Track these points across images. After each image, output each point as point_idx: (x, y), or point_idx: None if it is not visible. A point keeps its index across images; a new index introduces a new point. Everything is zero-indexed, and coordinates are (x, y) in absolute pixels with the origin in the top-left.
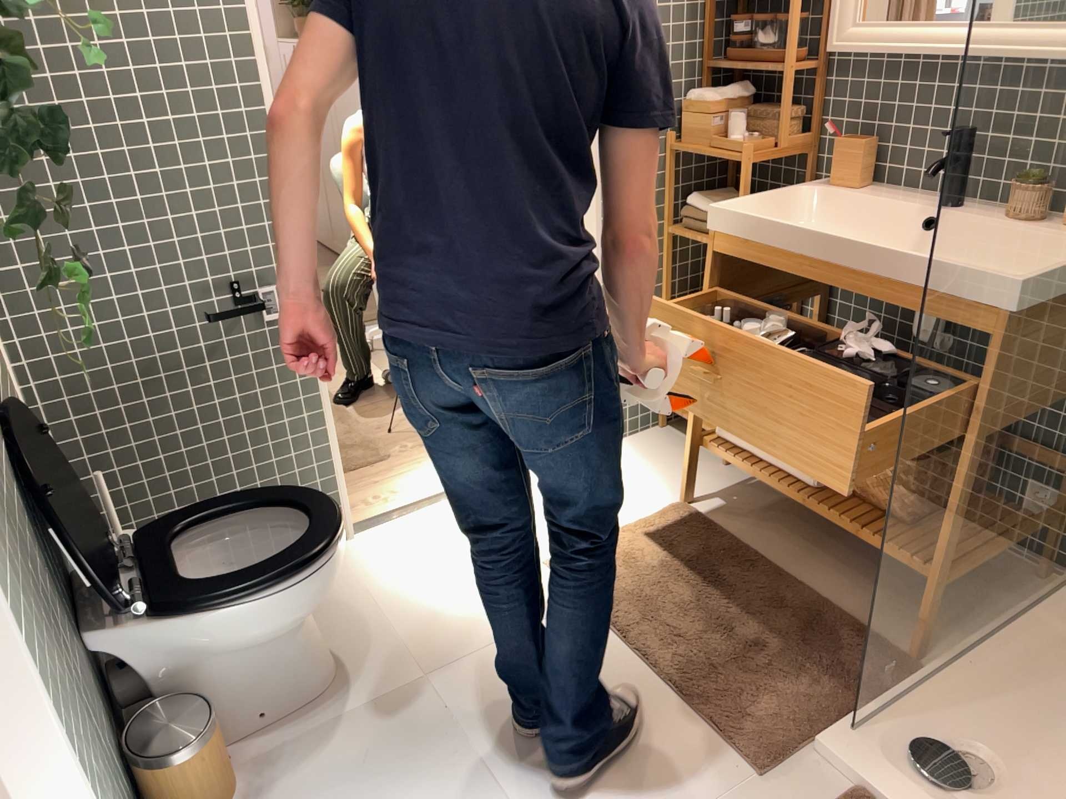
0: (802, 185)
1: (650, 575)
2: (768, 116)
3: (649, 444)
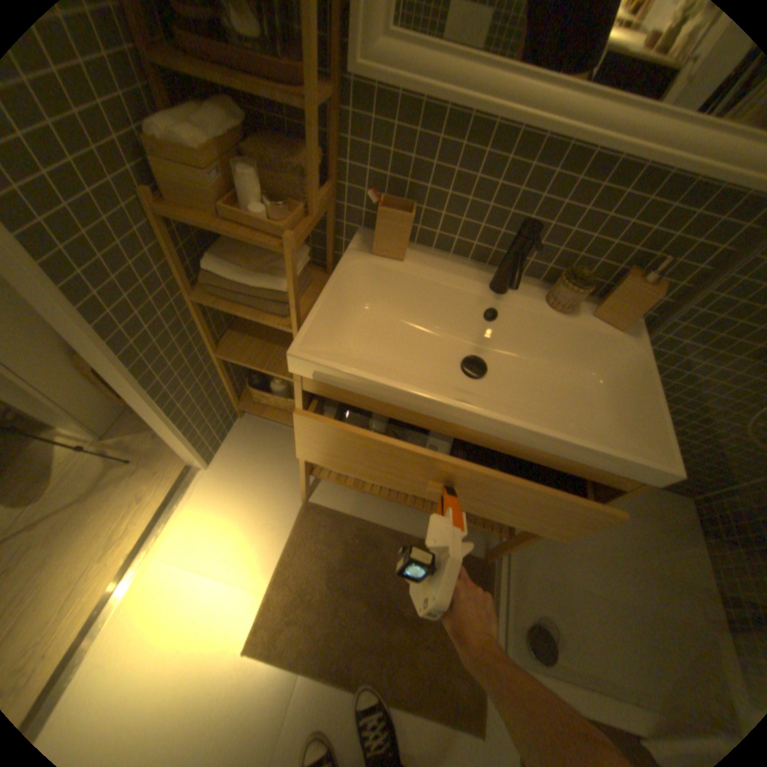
0: (347, 256)
1: (328, 605)
2: (261, 139)
3: (242, 444)
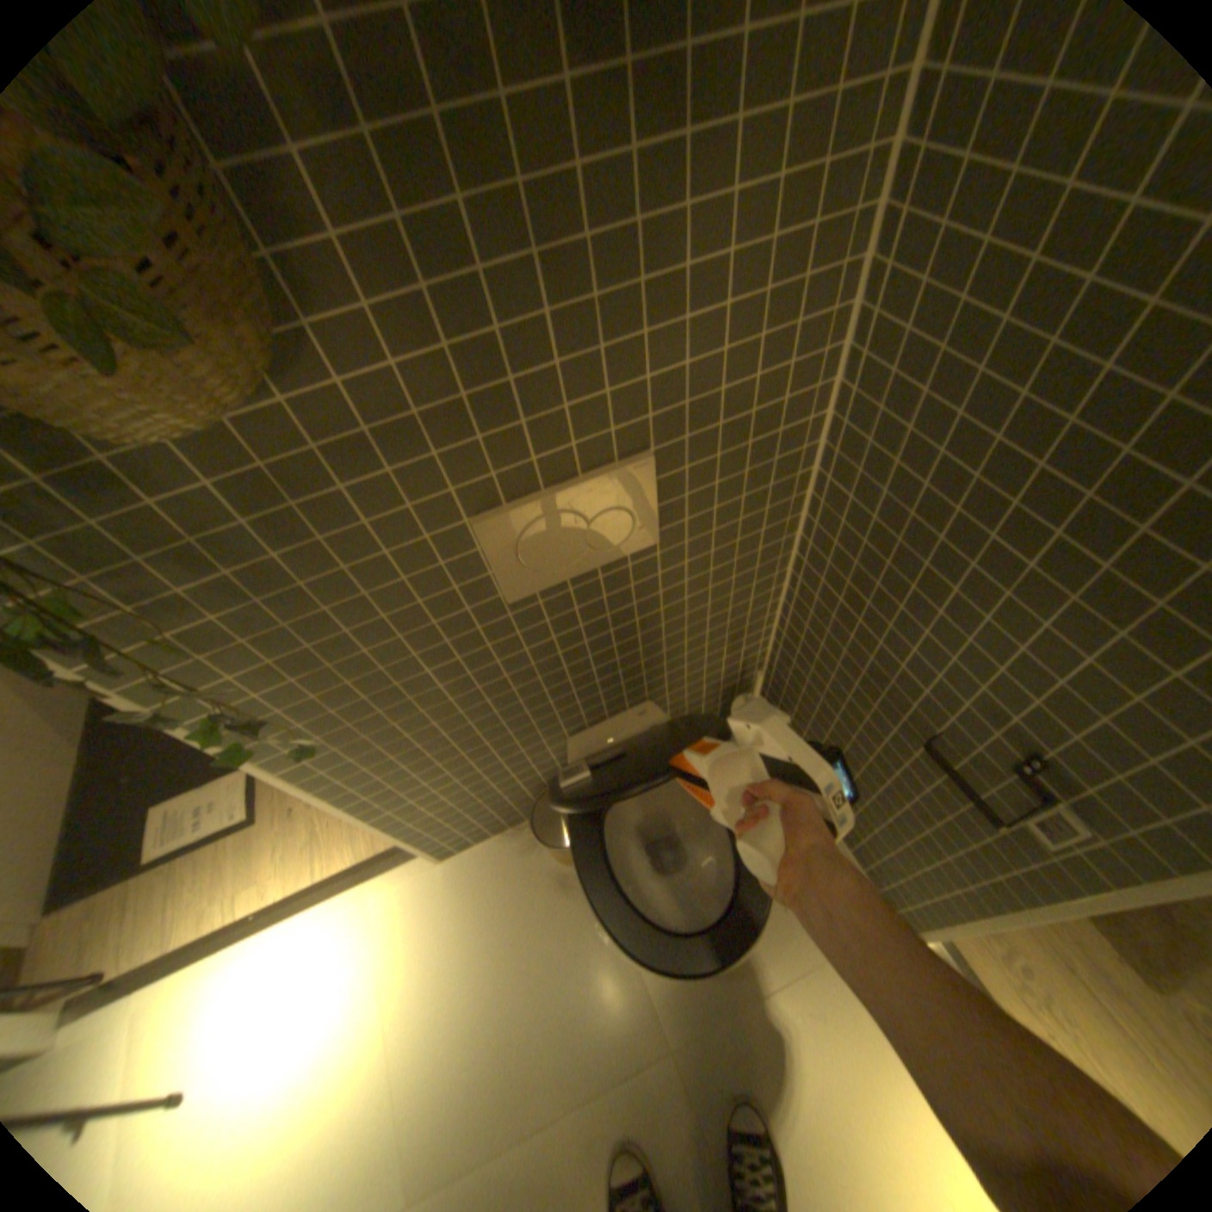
0: None
1: None
2: None
3: None
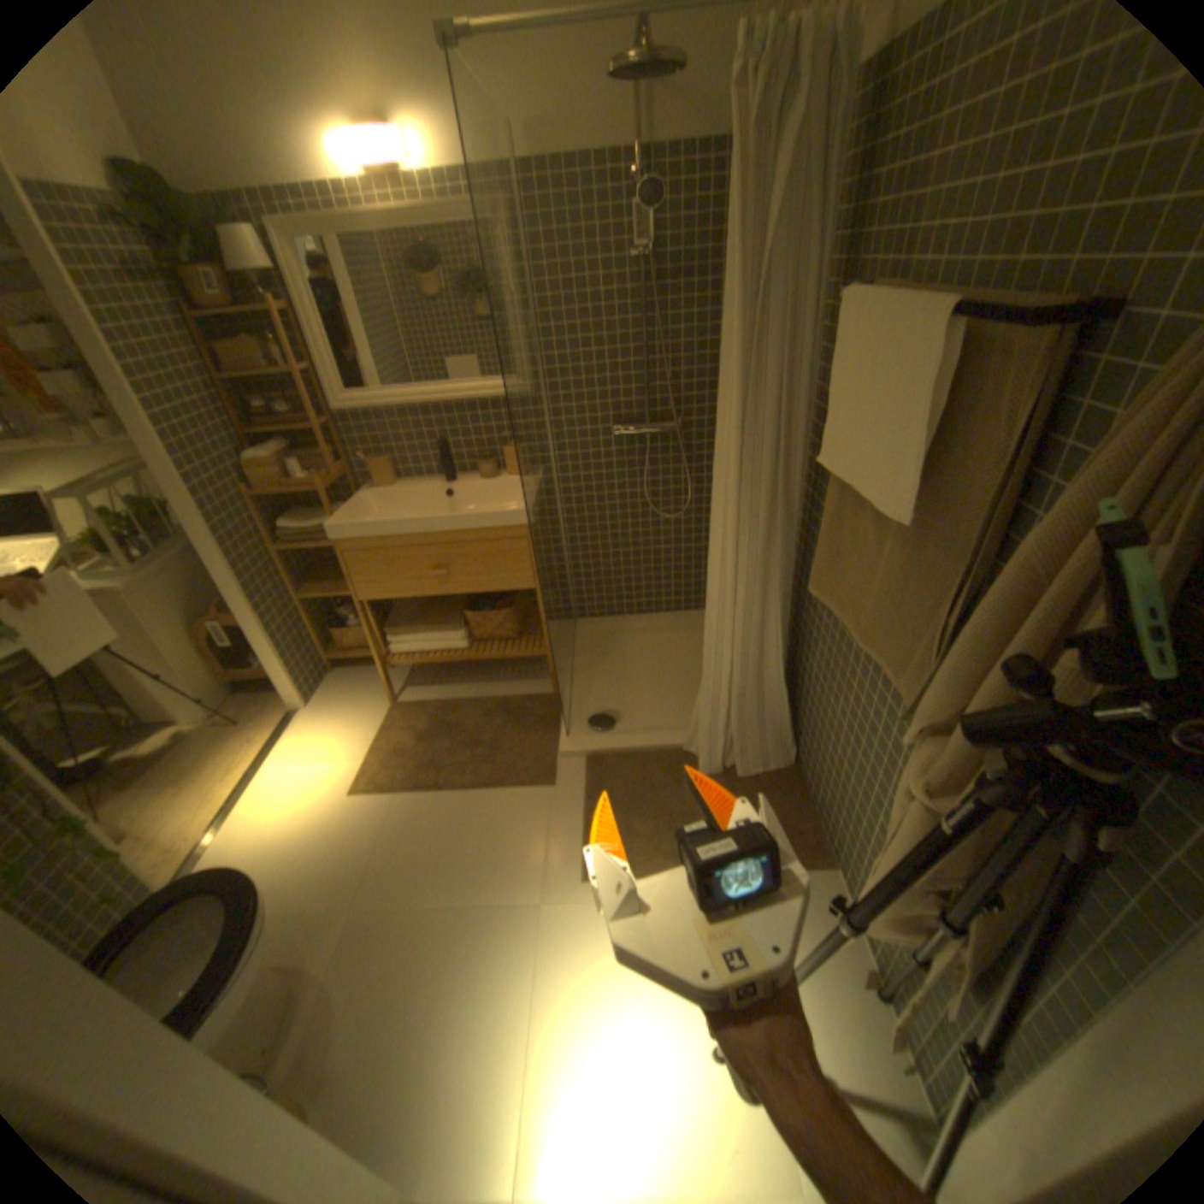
0: (360, 493)
1: (416, 751)
2: (301, 455)
3: (334, 687)
